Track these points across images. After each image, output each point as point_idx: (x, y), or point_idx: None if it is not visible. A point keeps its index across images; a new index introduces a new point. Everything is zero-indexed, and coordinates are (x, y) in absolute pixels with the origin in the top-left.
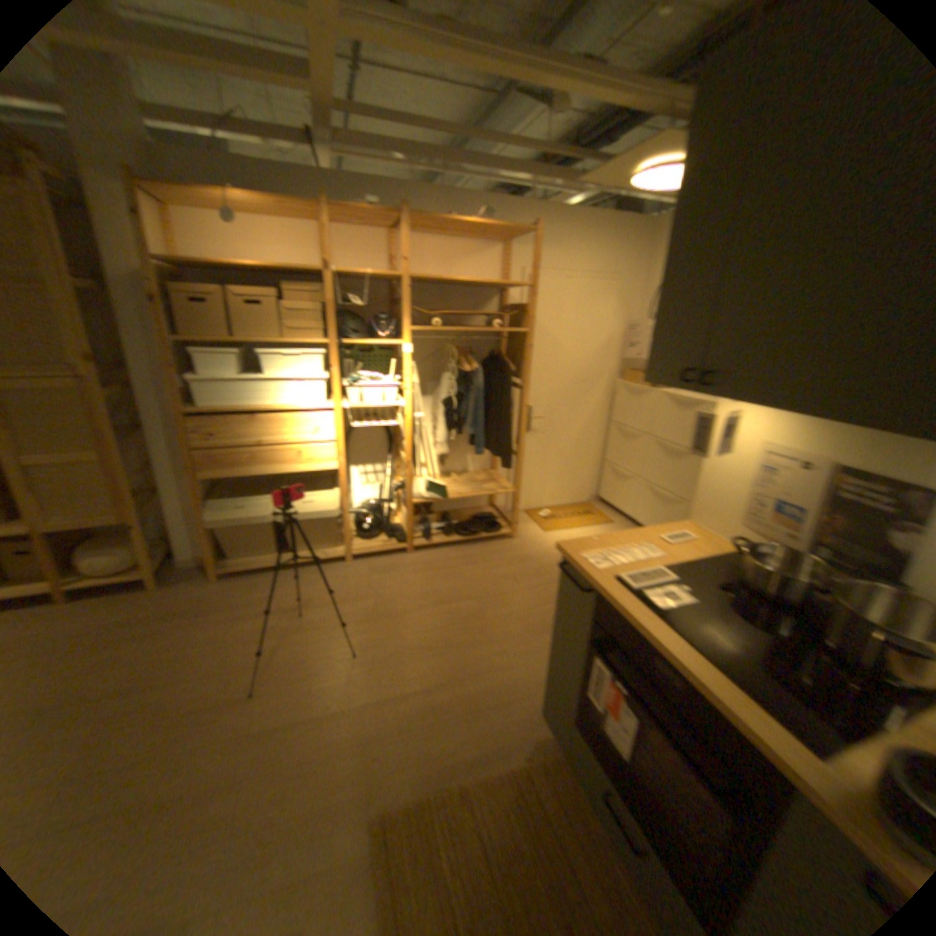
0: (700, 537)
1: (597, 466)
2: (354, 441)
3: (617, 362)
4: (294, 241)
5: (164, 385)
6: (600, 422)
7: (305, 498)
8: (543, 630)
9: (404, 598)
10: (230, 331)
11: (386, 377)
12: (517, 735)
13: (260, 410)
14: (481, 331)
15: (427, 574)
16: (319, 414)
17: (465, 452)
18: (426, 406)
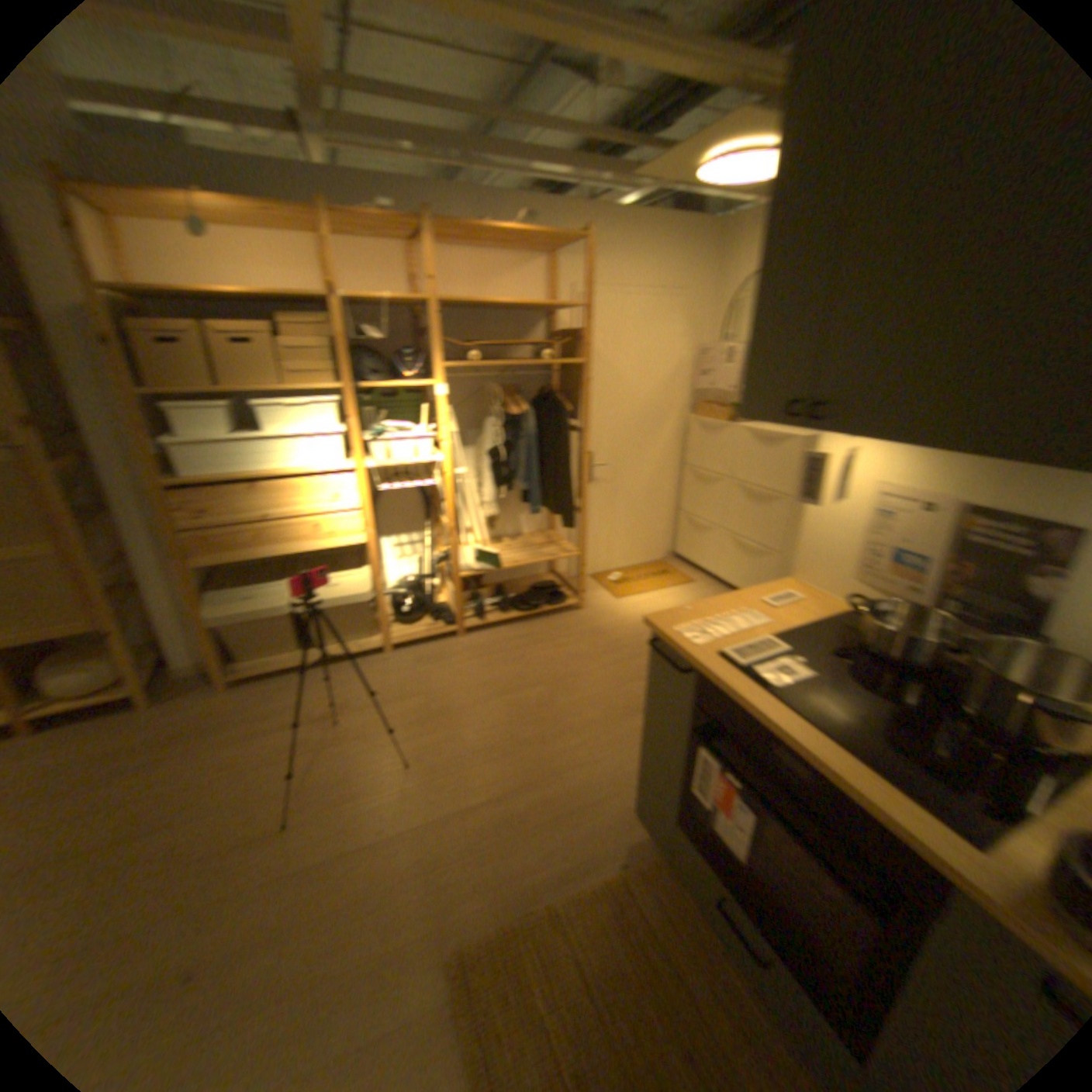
0: (806, 596)
1: (671, 518)
2: (382, 508)
3: (688, 394)
4: (286, 261)
5: (133, 453)
6: (671, 466)
7: (328, 582)
8: (626, 715)
9: (460, 692)
10: (213, 379)
11: (416, 427)
12: (609, 840)
13: (262, 478)
14: (528, 365)
15: (484, 661)
16: (337, 478)
17: (517, 513)
18: (467, 460)
